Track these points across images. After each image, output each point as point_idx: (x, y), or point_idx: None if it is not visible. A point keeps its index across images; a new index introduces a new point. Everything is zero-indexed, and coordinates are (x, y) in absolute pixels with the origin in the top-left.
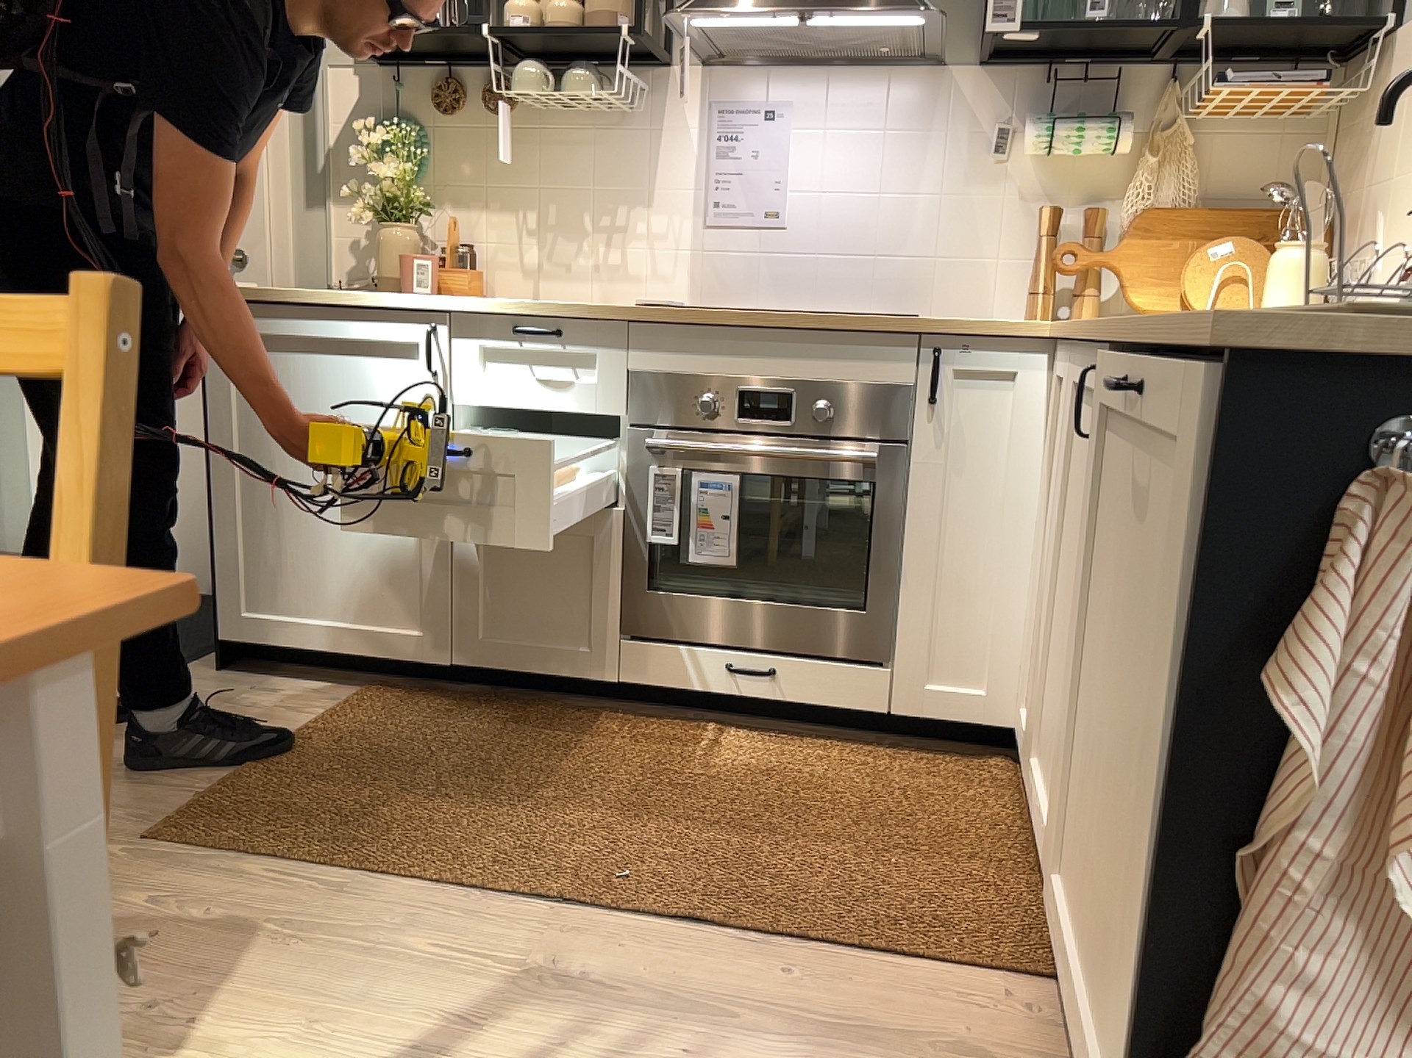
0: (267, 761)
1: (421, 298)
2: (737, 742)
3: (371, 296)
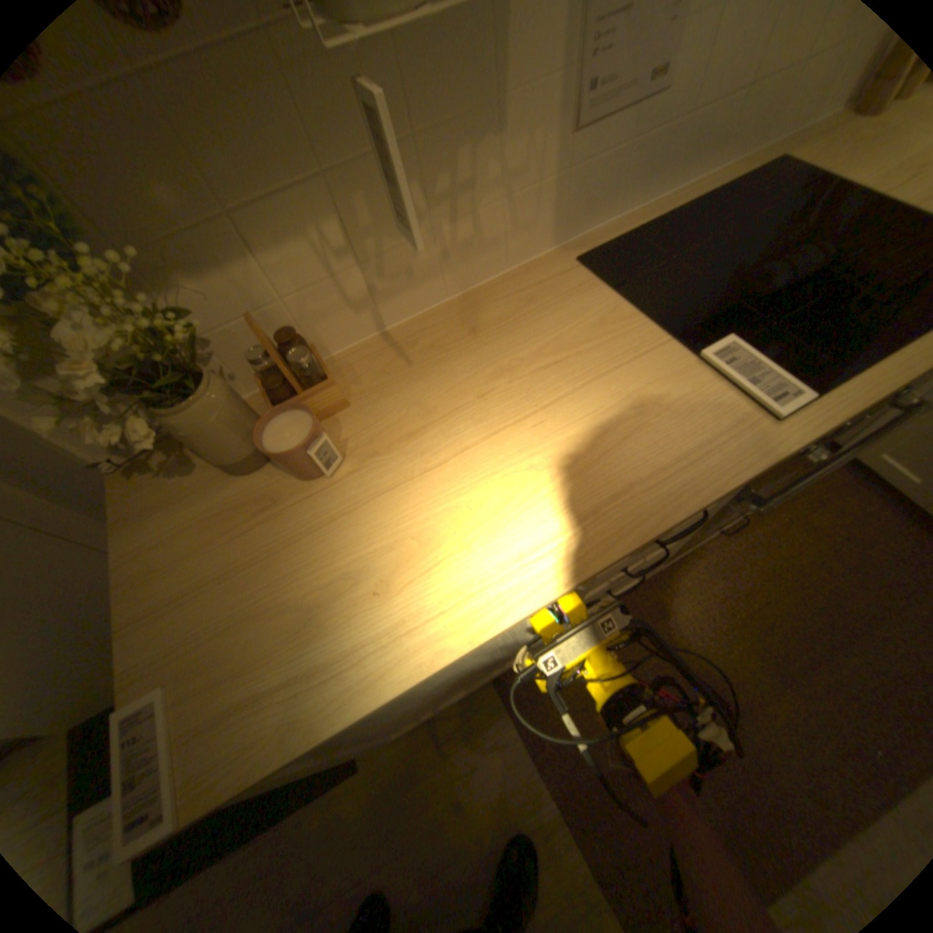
0: (582, 831)
1: (532, 596)
2: (716, 548)
3: (461, 644)
